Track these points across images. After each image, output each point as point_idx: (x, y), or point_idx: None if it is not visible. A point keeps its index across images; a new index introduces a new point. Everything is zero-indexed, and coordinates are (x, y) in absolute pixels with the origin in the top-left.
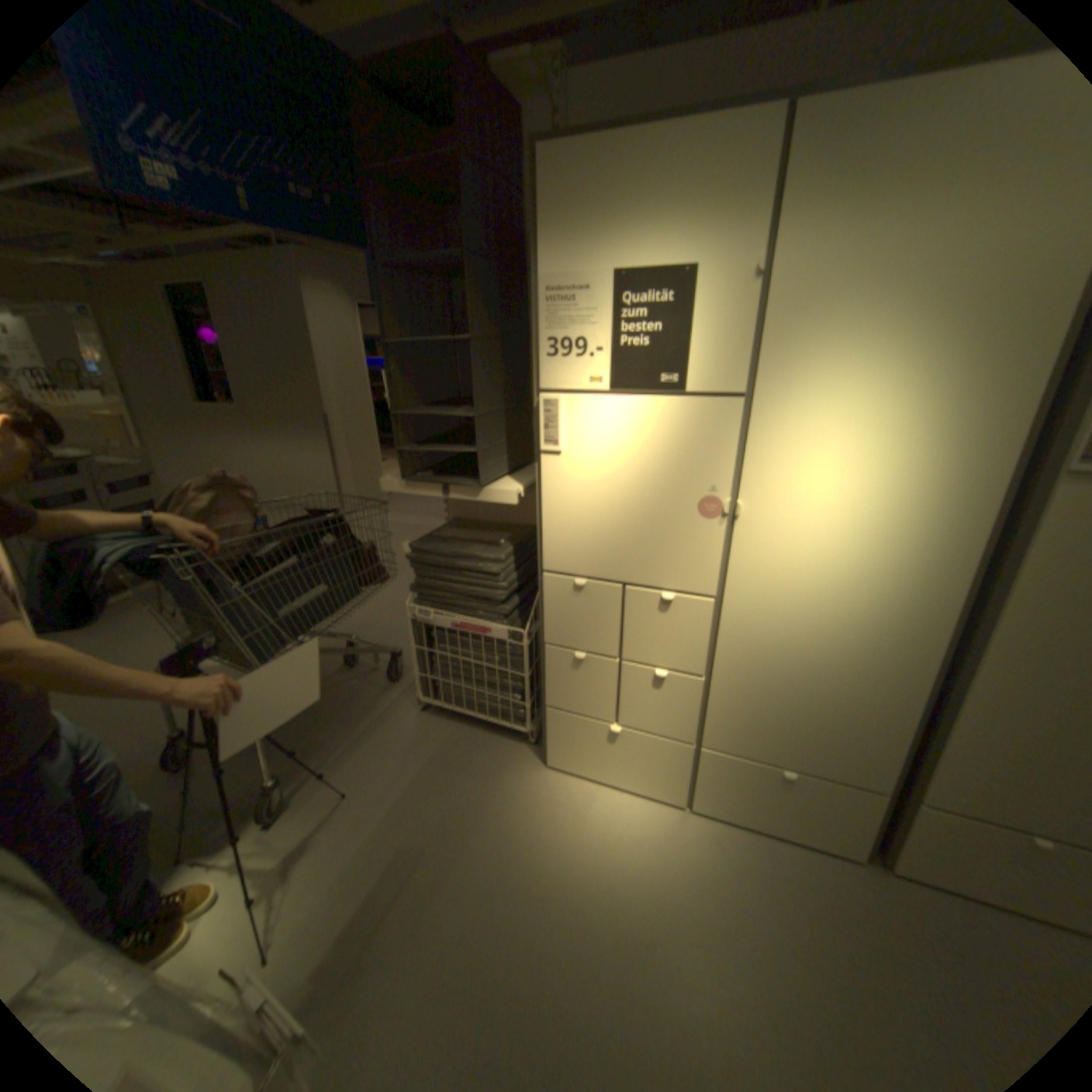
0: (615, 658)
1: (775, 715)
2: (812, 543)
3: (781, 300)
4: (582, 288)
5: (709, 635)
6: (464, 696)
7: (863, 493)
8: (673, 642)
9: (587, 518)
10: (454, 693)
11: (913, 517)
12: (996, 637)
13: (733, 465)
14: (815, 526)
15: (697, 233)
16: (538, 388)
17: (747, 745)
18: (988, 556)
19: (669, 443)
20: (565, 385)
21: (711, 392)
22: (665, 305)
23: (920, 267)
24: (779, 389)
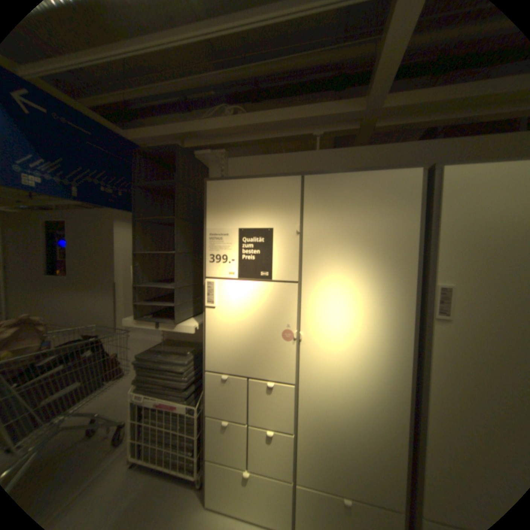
0: (245, 424)
1: (333, 458)
2: (336, 353)
3: (308, 243)
4: (225, 234)
5: (293, 407)
6: (157, 455)
7: (355, 328)
8: (275, 412)
9: (228, 340)
10: (151, 453)
11: (378, 340)
12: (430, 404)
13: (296, 314)
14: (337, 344)
15: (272, 217)
16: (205, 276)
17: (321, 481)
18: (416, 359)
19: (266, 303)
20: (218, 275)
21: (284, 280)
22: (261, 243)
23: (358, 234)
24: (312, 280)
